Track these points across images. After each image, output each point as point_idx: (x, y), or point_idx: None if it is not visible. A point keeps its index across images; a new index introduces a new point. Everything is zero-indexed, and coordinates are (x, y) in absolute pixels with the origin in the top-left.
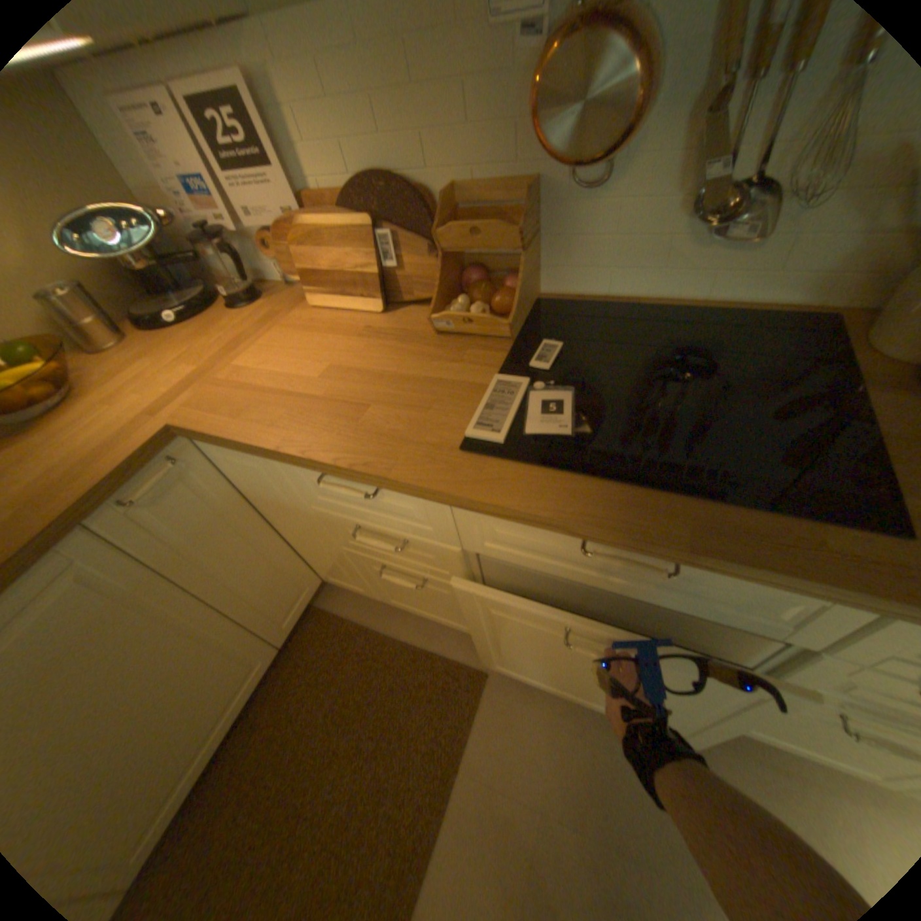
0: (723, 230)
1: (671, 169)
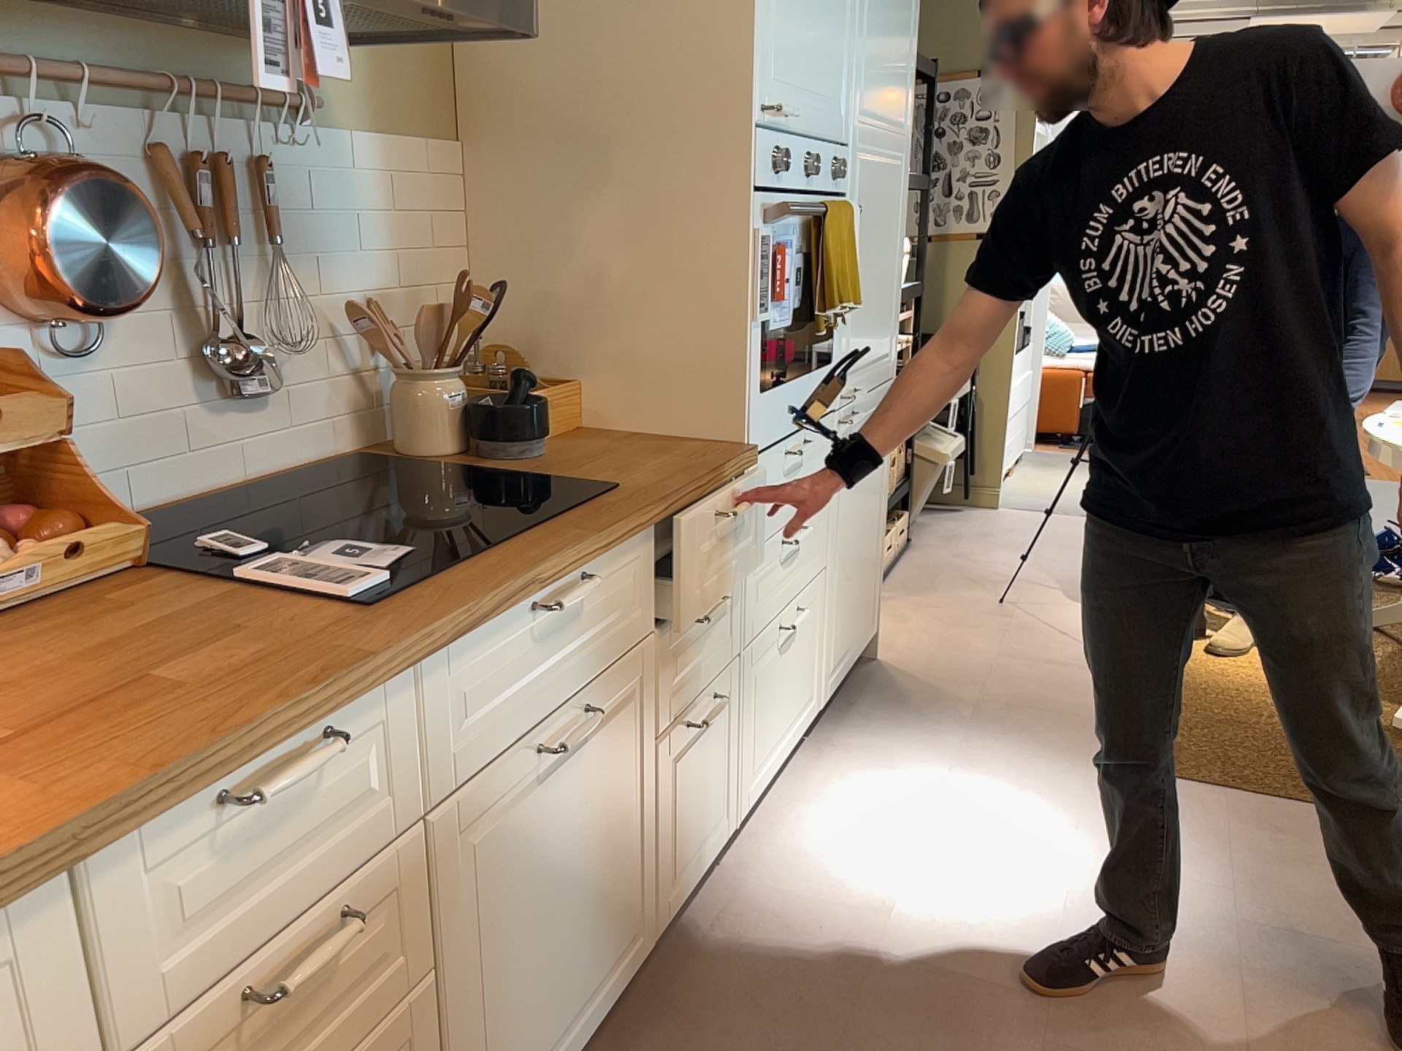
0: (234, 395)
1: (159, 336)
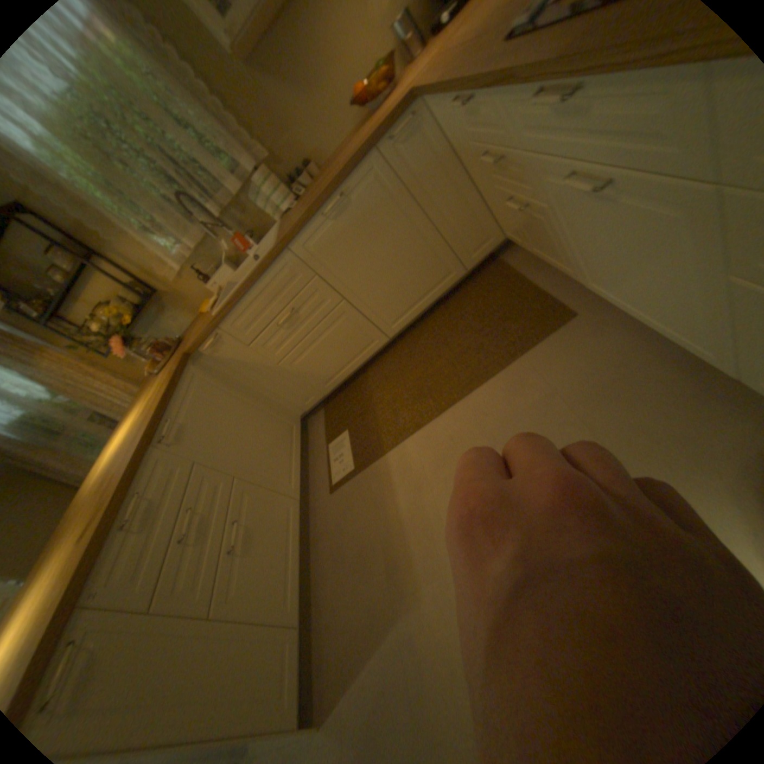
0: None
1: None
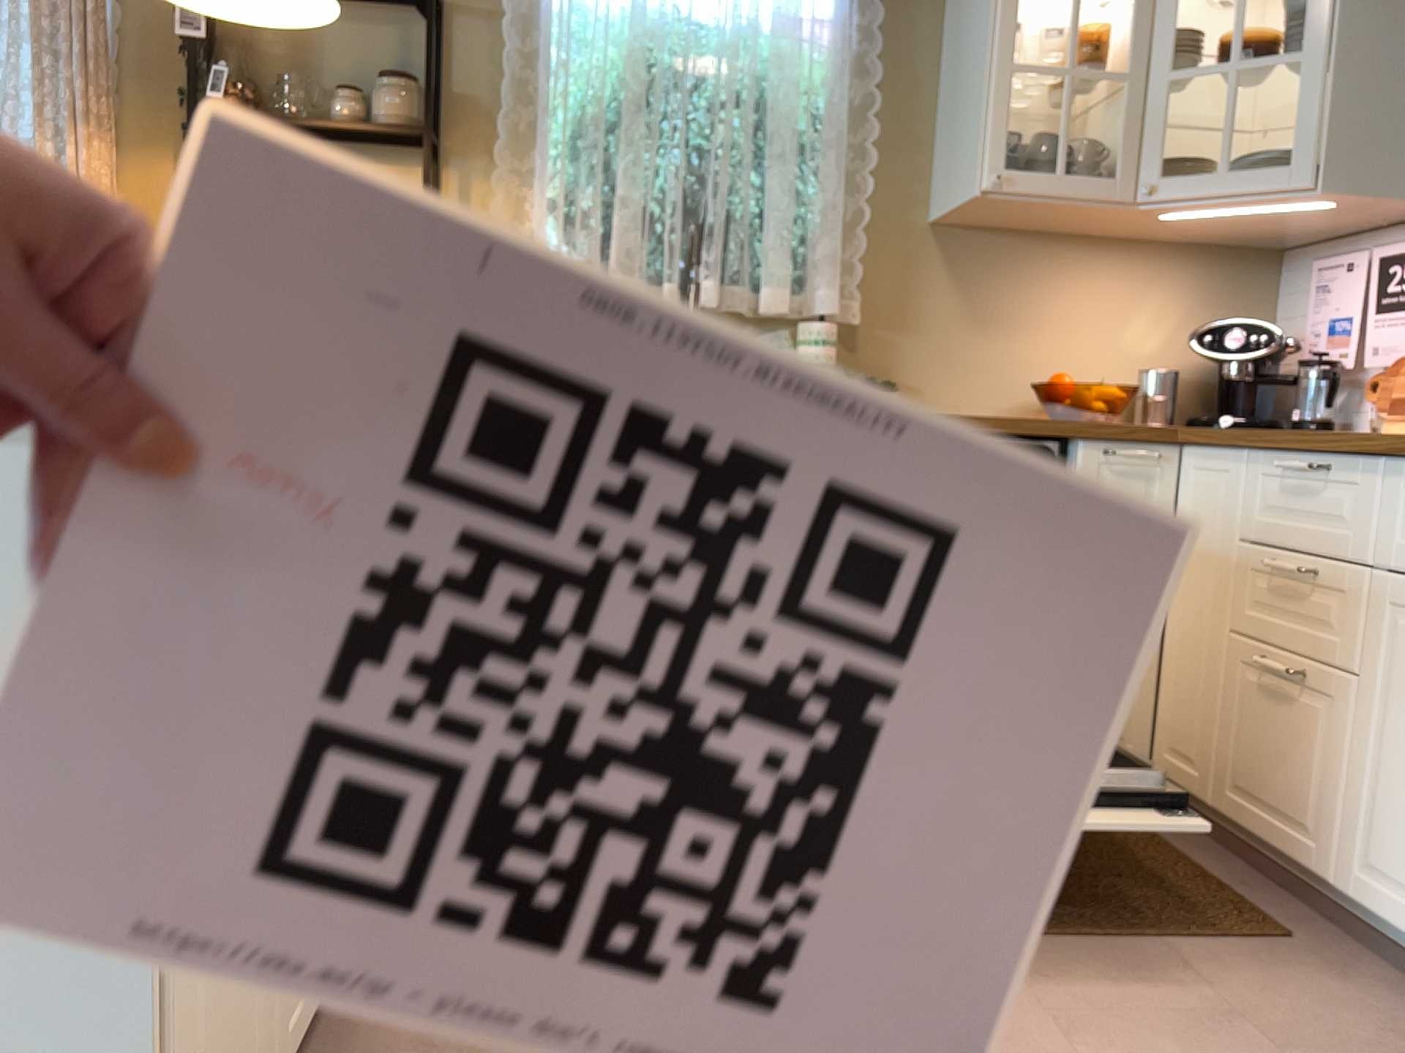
0: None
1: None
